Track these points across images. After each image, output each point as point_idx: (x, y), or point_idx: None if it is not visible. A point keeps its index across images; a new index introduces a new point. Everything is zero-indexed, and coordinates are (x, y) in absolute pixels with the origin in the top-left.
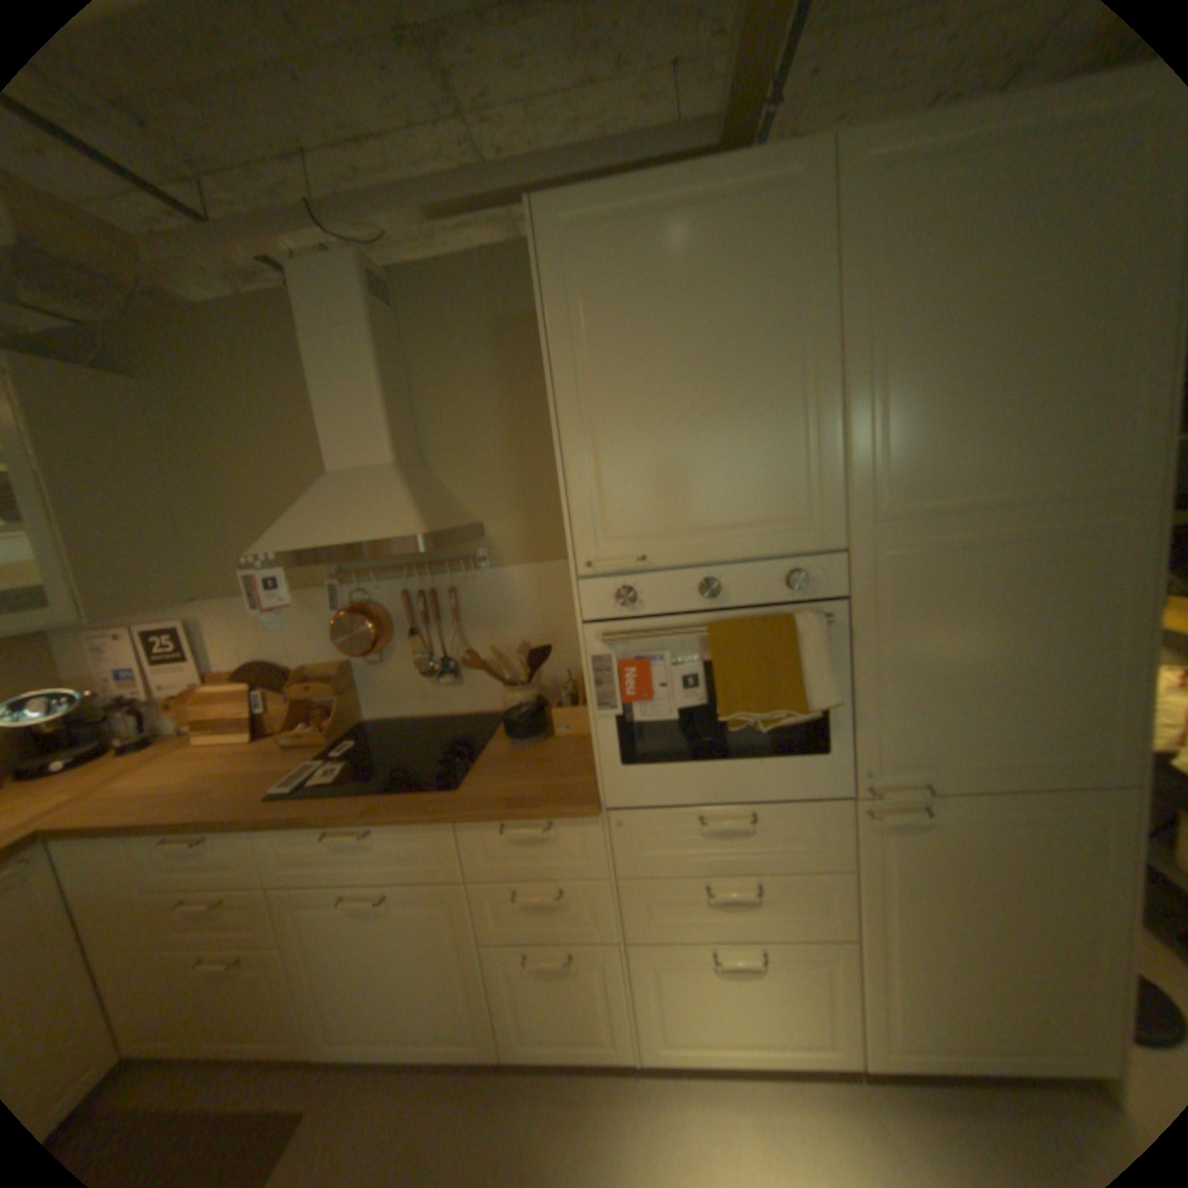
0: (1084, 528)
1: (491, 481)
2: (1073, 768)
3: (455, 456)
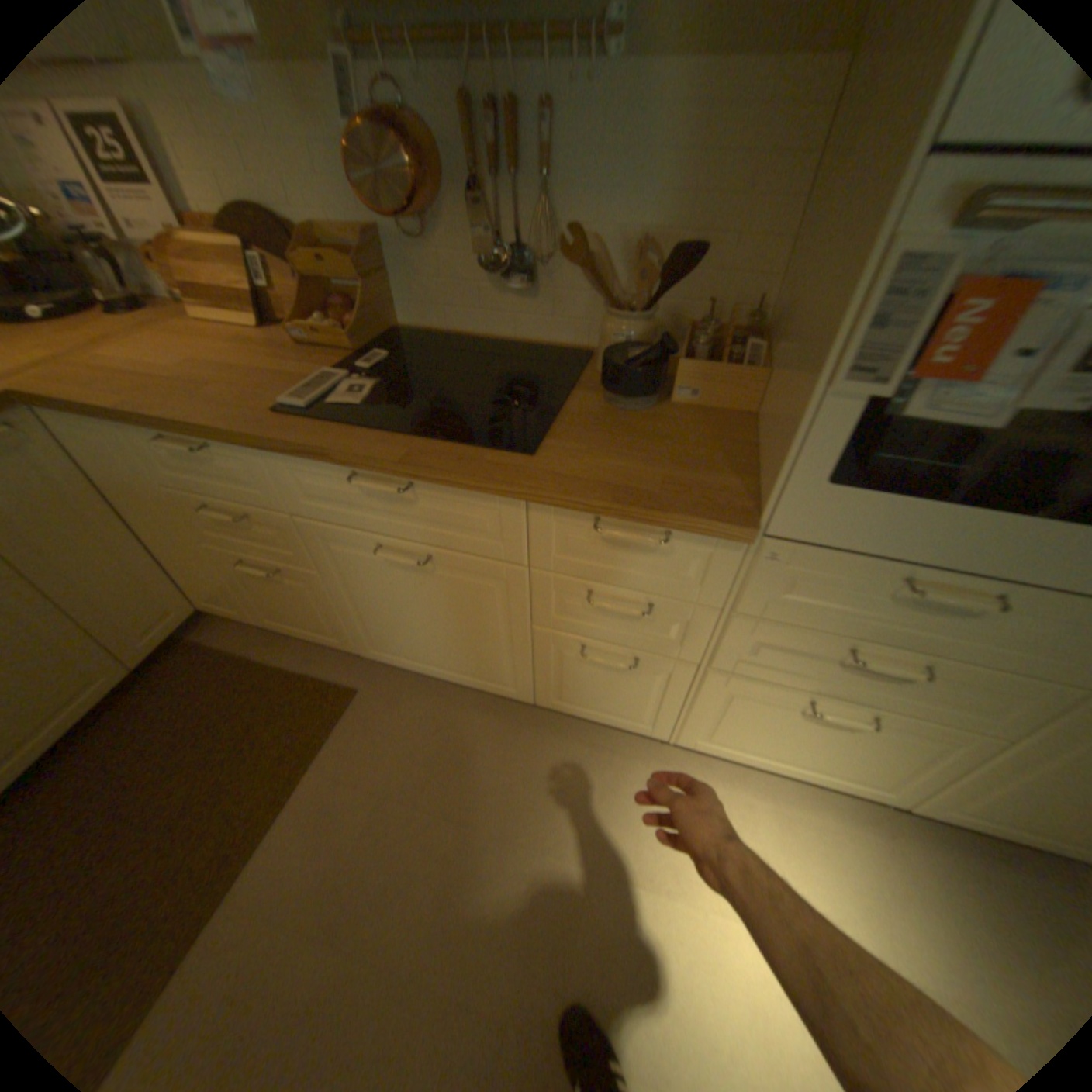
0: None
1: None
2: None
3: None
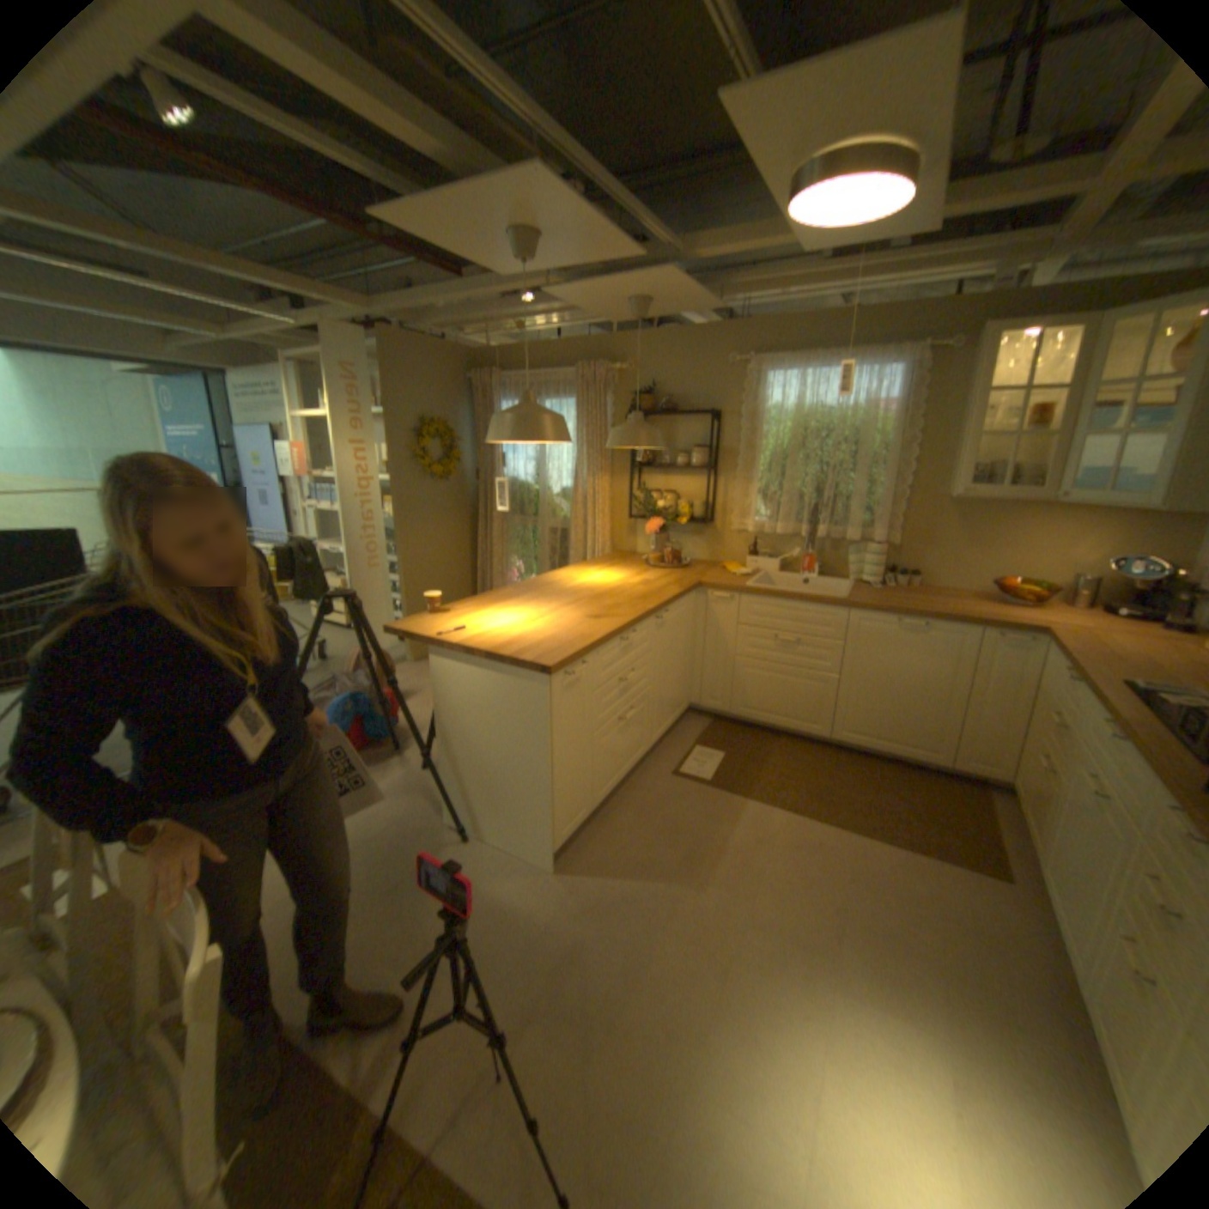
0: None
1: None
2: None
3: None
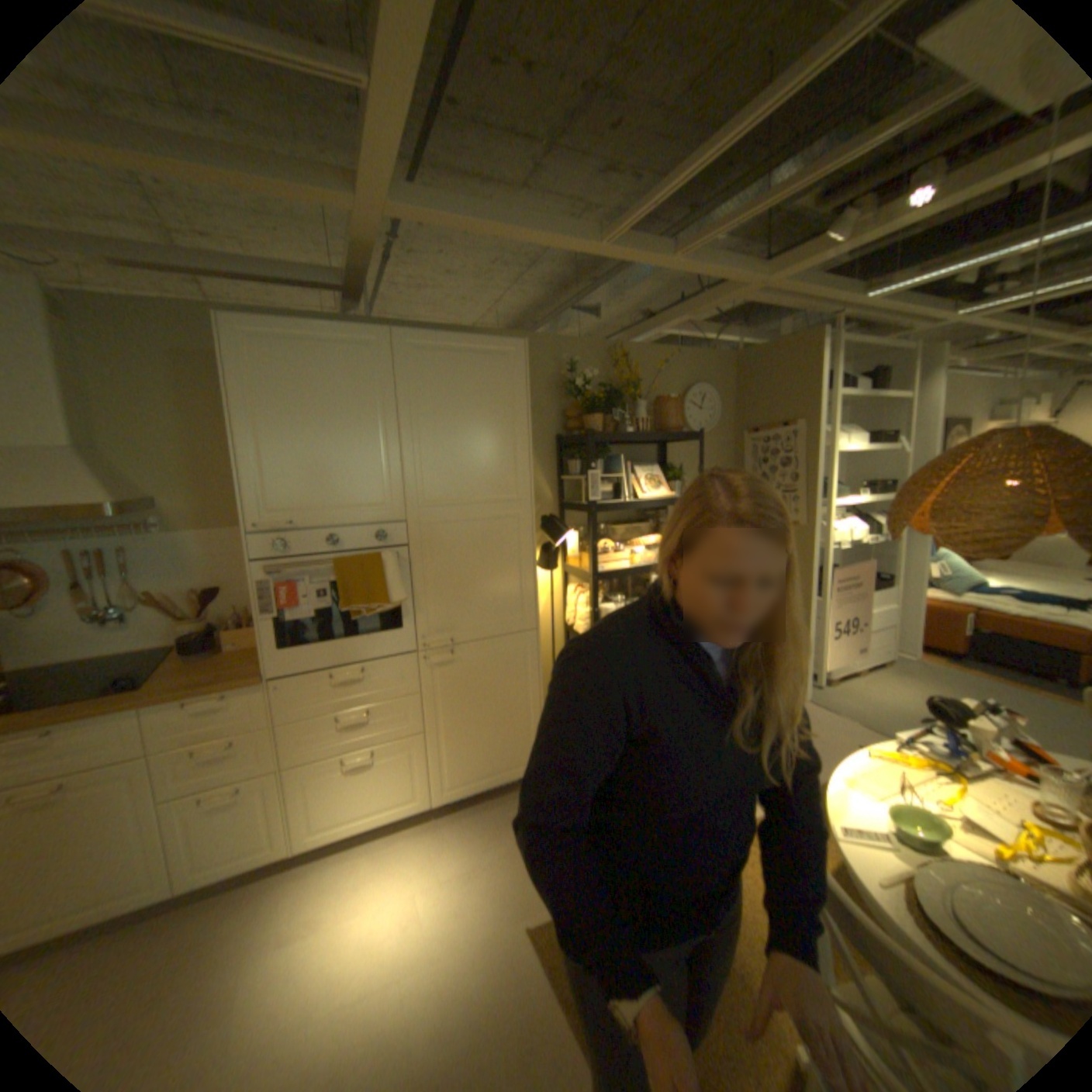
0: (503, 516)
1: (162, 467)
2: (509, 624)
3: (127, 445)
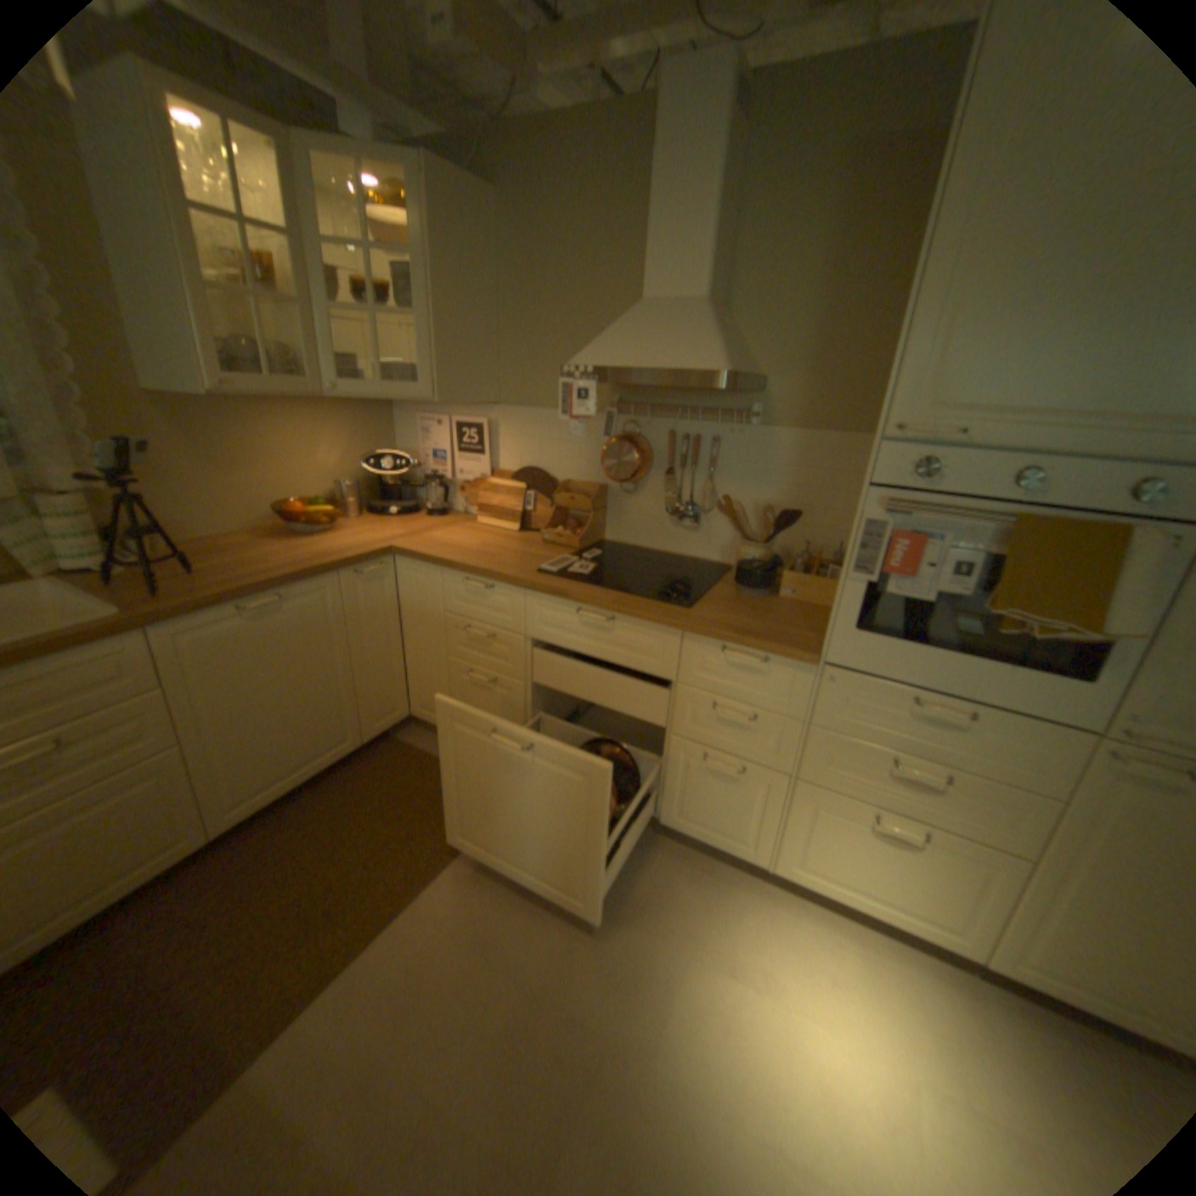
0: None
1: (790, 333)
2: None
3: (761, 300)
